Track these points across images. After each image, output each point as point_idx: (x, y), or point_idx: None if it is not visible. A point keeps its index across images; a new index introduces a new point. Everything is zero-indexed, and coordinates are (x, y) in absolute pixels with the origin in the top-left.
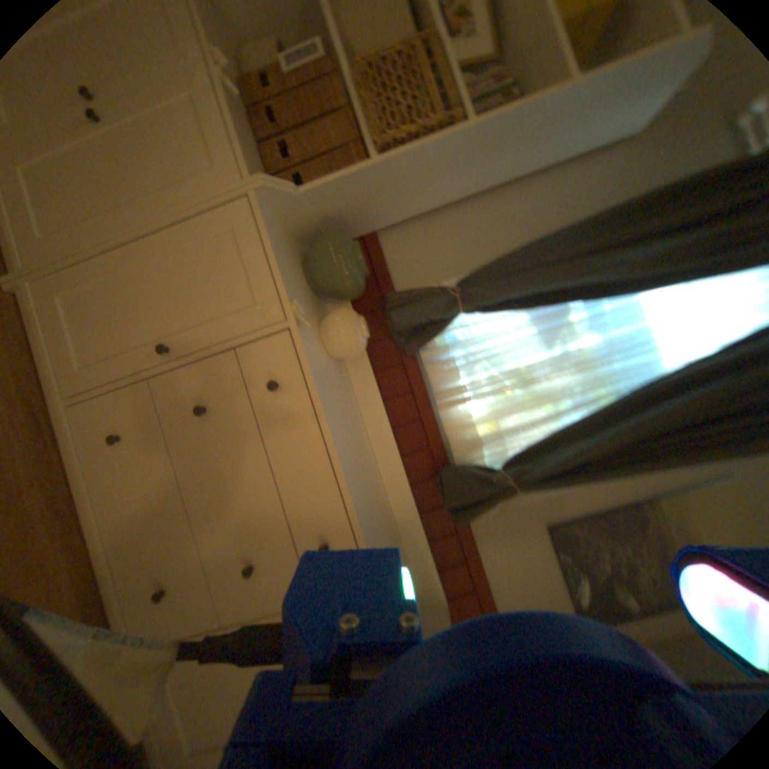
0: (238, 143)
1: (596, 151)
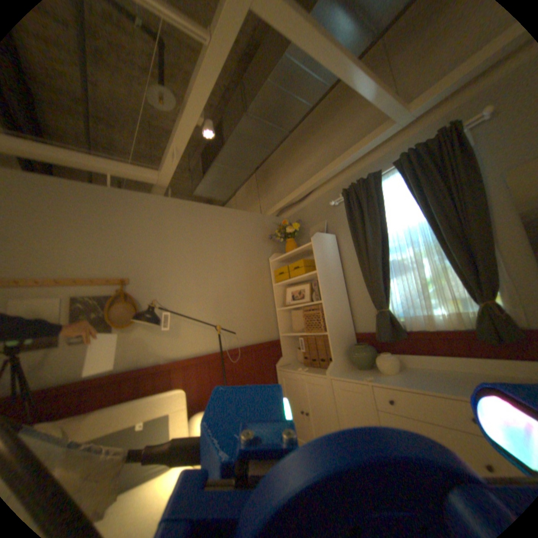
0: (317, 373)
1: (337, 248)
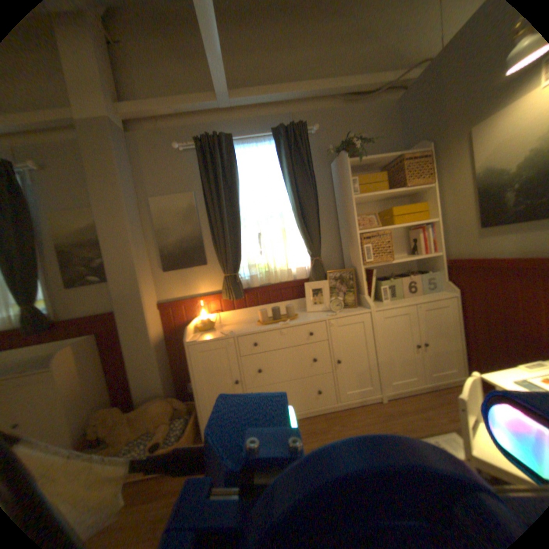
0: None
1: None
